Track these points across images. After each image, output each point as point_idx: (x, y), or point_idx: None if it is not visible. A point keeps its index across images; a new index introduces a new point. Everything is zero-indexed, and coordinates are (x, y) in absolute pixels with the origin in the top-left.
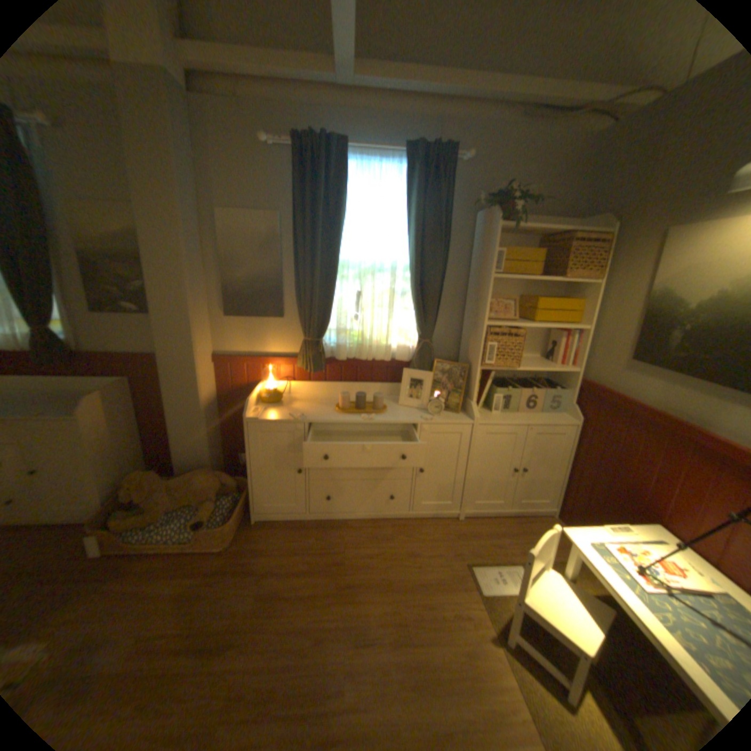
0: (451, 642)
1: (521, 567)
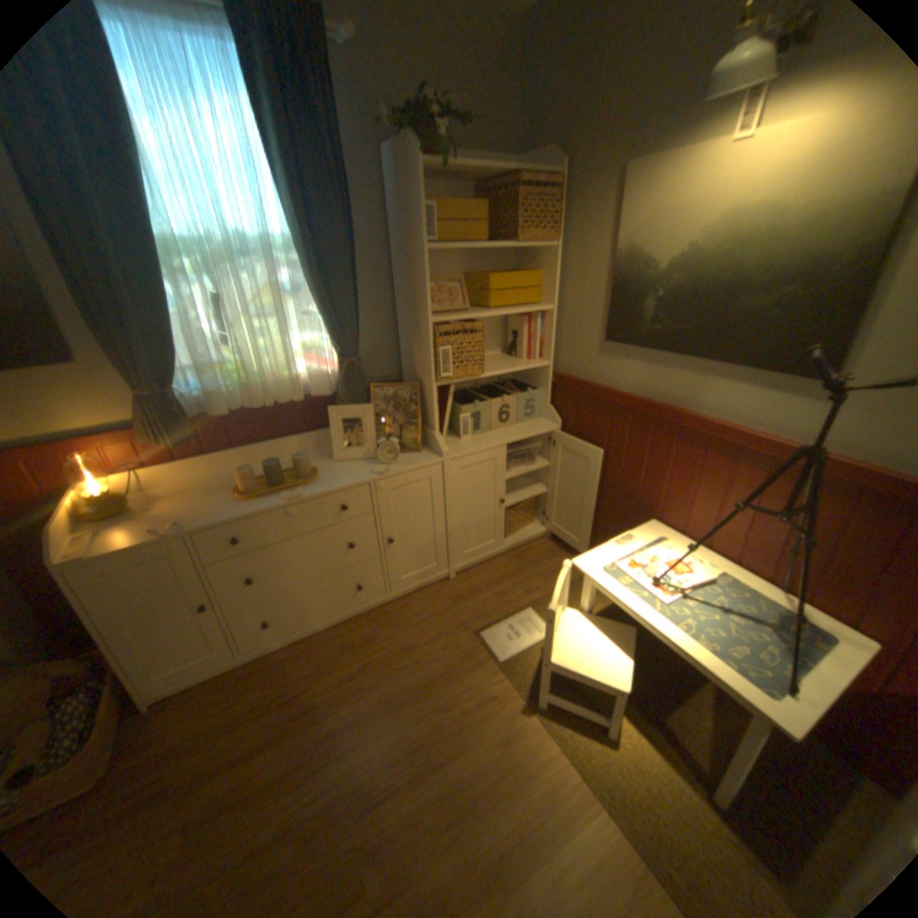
0: (479, 737)
1: (529, 608)
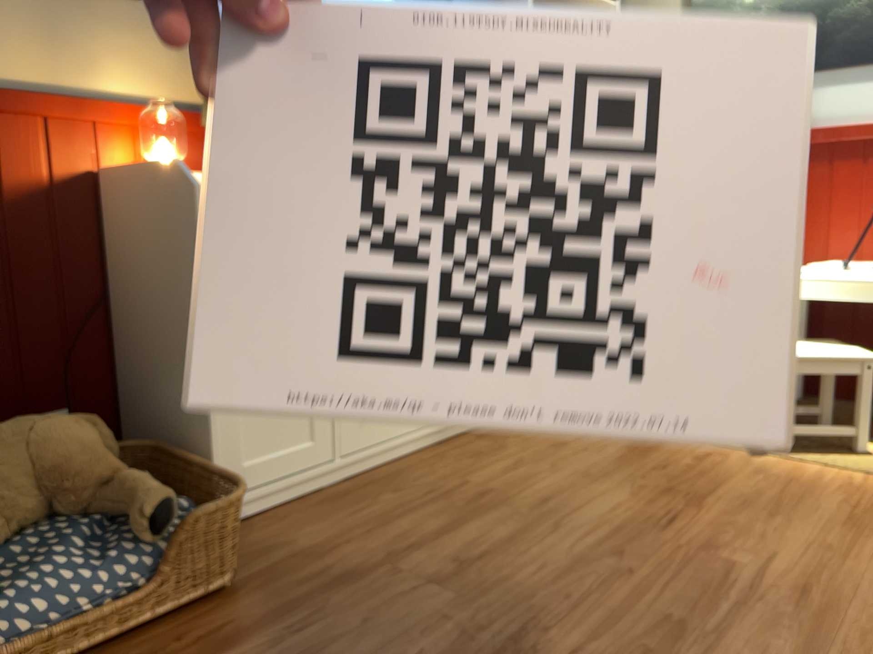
0: (727, 474)
1: None
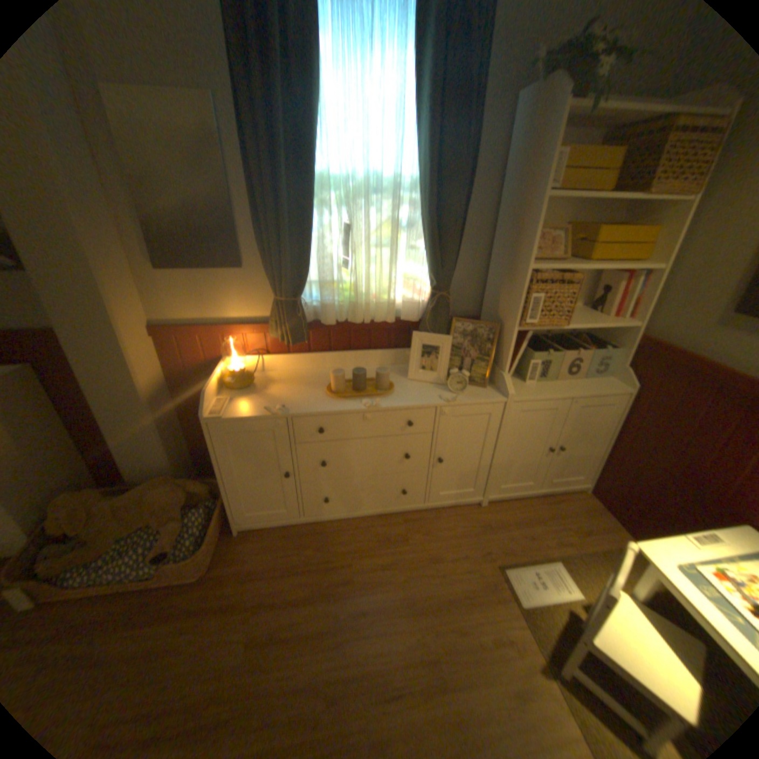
0: (494, 677)
1: (560, 562)
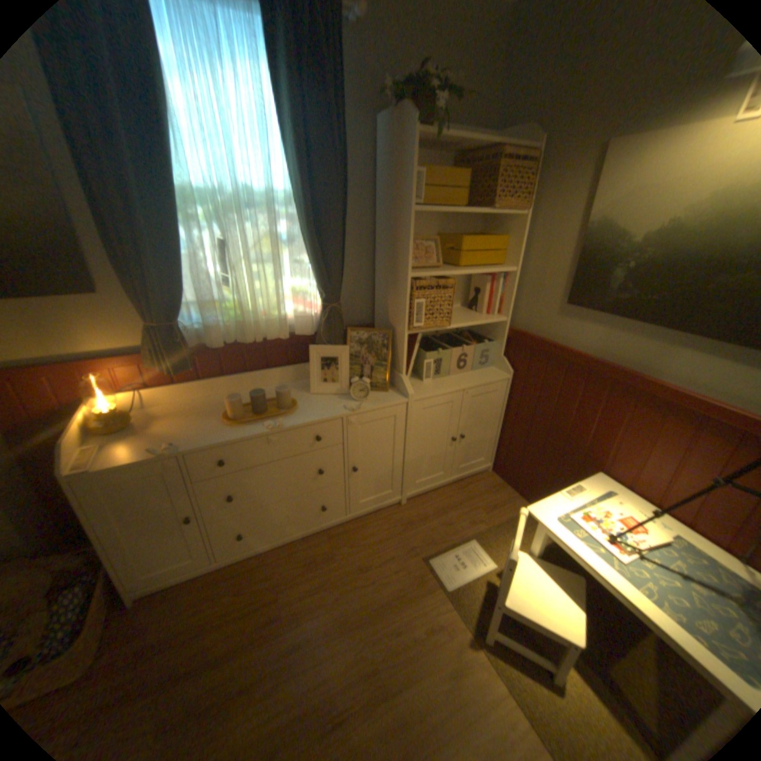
0: (430, 667)
1: (474, 540)
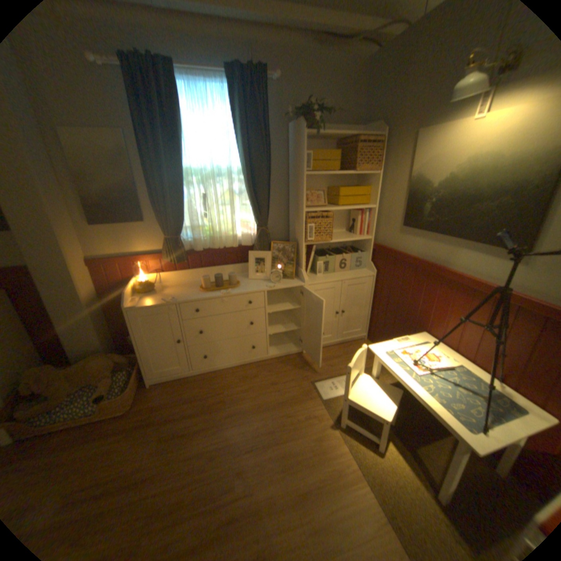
0: (304, 434)
1: (345, 375)
